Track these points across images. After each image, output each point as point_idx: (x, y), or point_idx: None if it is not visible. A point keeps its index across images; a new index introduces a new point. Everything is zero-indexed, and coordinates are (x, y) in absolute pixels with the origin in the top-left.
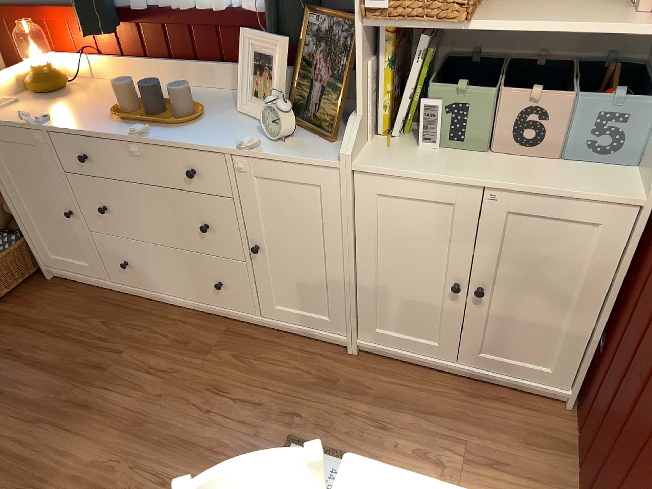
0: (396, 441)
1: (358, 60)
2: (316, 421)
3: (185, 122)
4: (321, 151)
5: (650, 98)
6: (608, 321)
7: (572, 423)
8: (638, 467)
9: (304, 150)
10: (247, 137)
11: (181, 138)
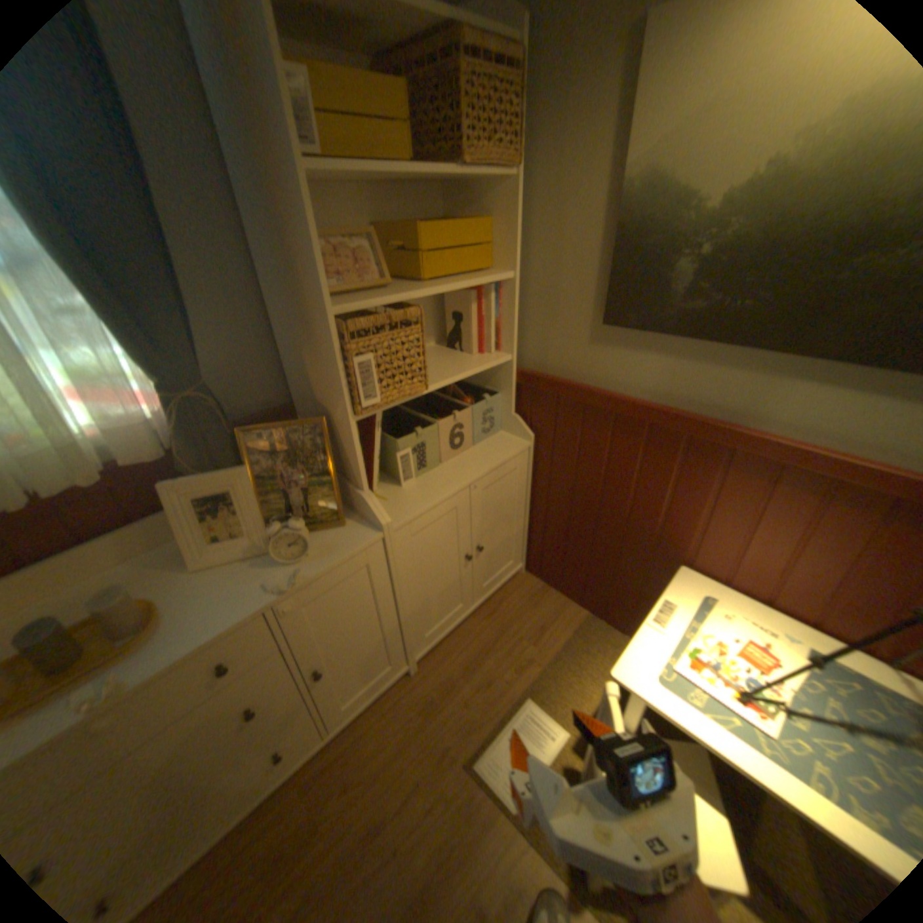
0: (505, 683)
1: (353, 446)
2: (461, 737)
3: (148, 629)
4: (349, 537)
5: (495, 393)
6: (531, 512)
7: (534, 578)
8: (630, 553)
9: (333, 547)
10: (255, 580)
11: (174, 647)
